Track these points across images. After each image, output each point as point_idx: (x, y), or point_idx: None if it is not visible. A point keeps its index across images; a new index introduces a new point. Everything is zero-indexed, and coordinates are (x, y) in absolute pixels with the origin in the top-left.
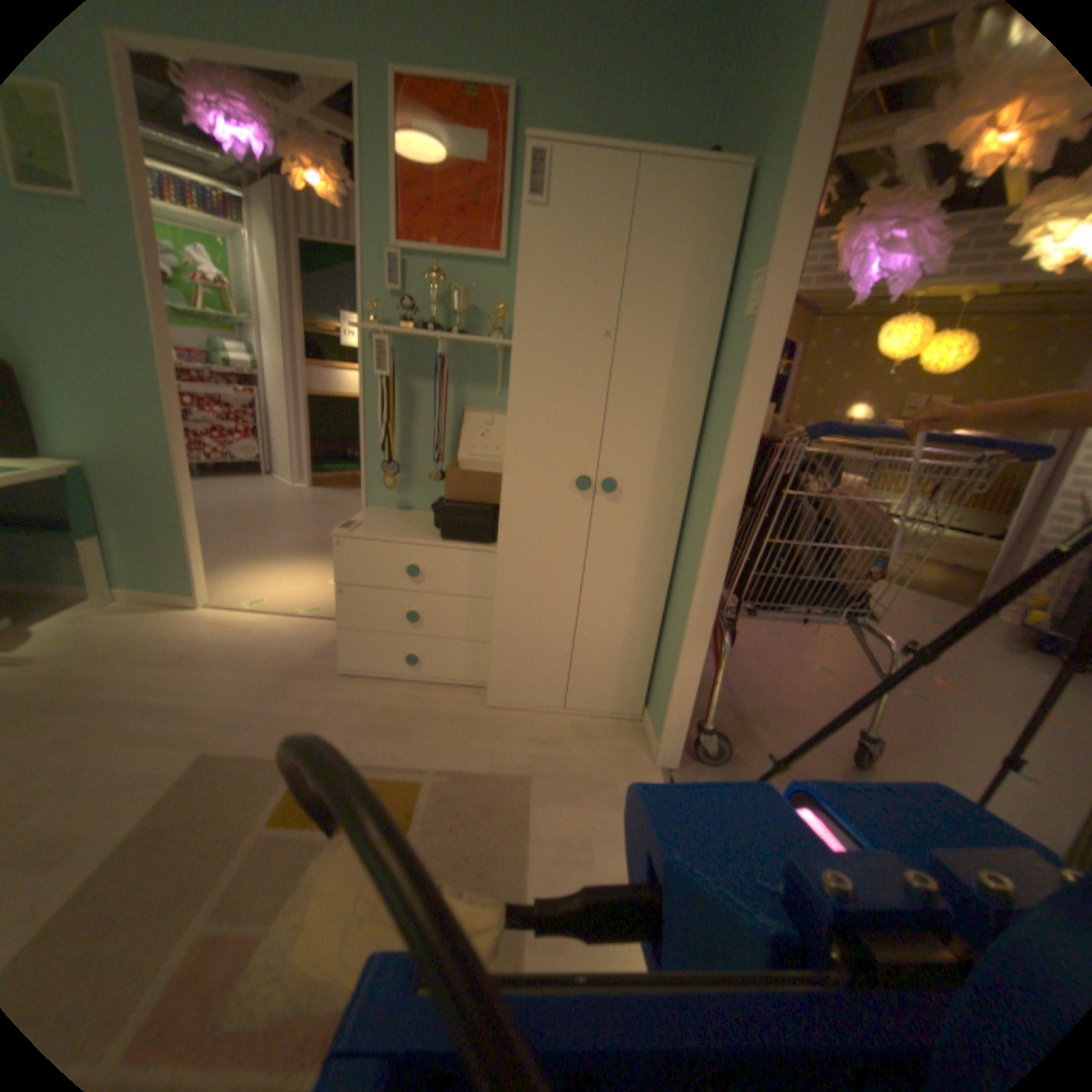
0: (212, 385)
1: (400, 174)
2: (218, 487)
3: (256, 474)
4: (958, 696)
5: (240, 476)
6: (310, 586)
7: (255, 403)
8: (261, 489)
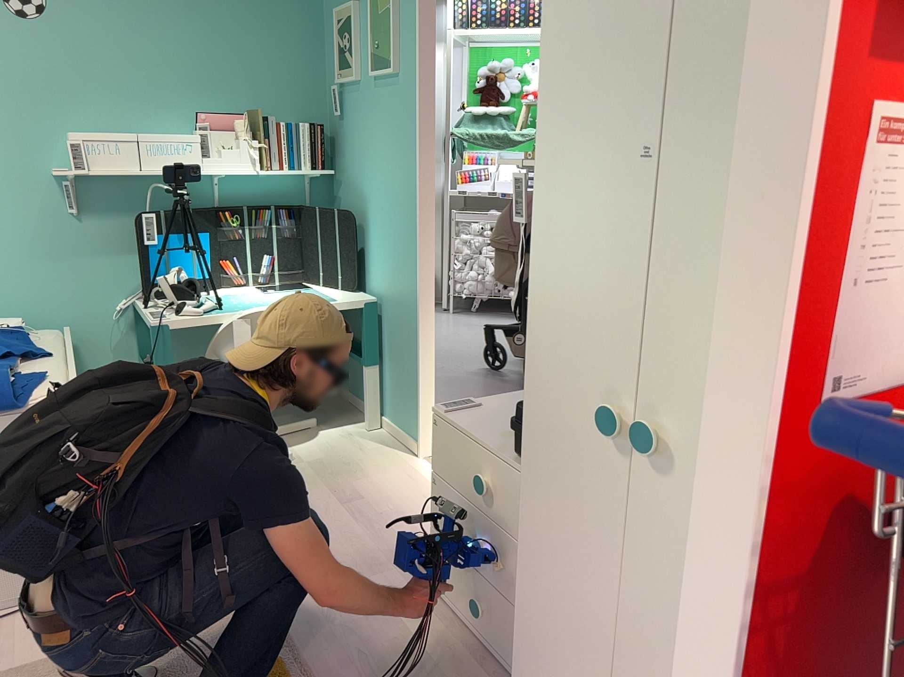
0: None
1: None
2: None
3: None
4: None
5: None
6: None
7: None
8: None
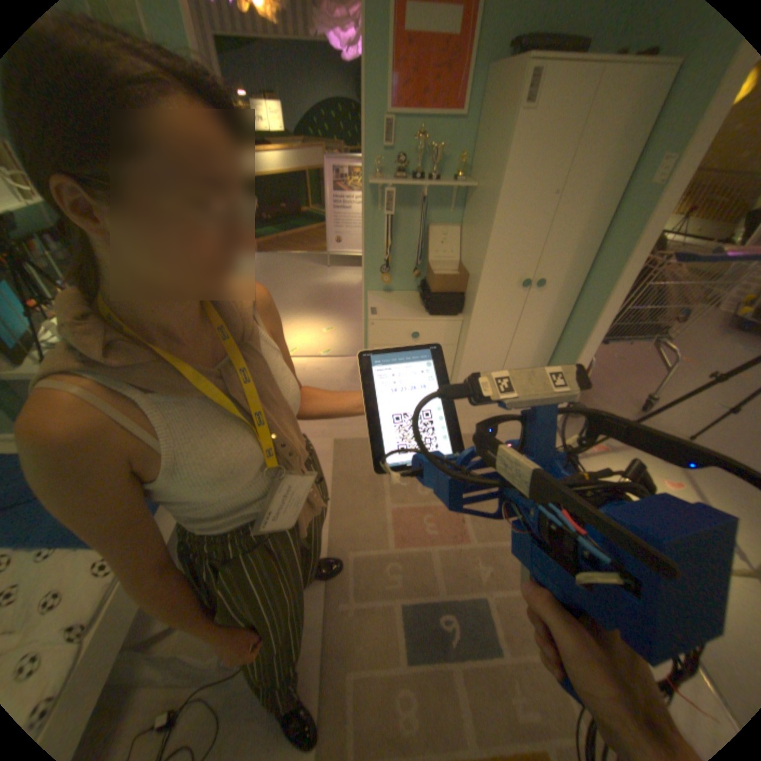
0: None
1: (395, 52)
2: None
3: None
4: (693, 364)
5: None
6: (314, 335)
7: None
8: None
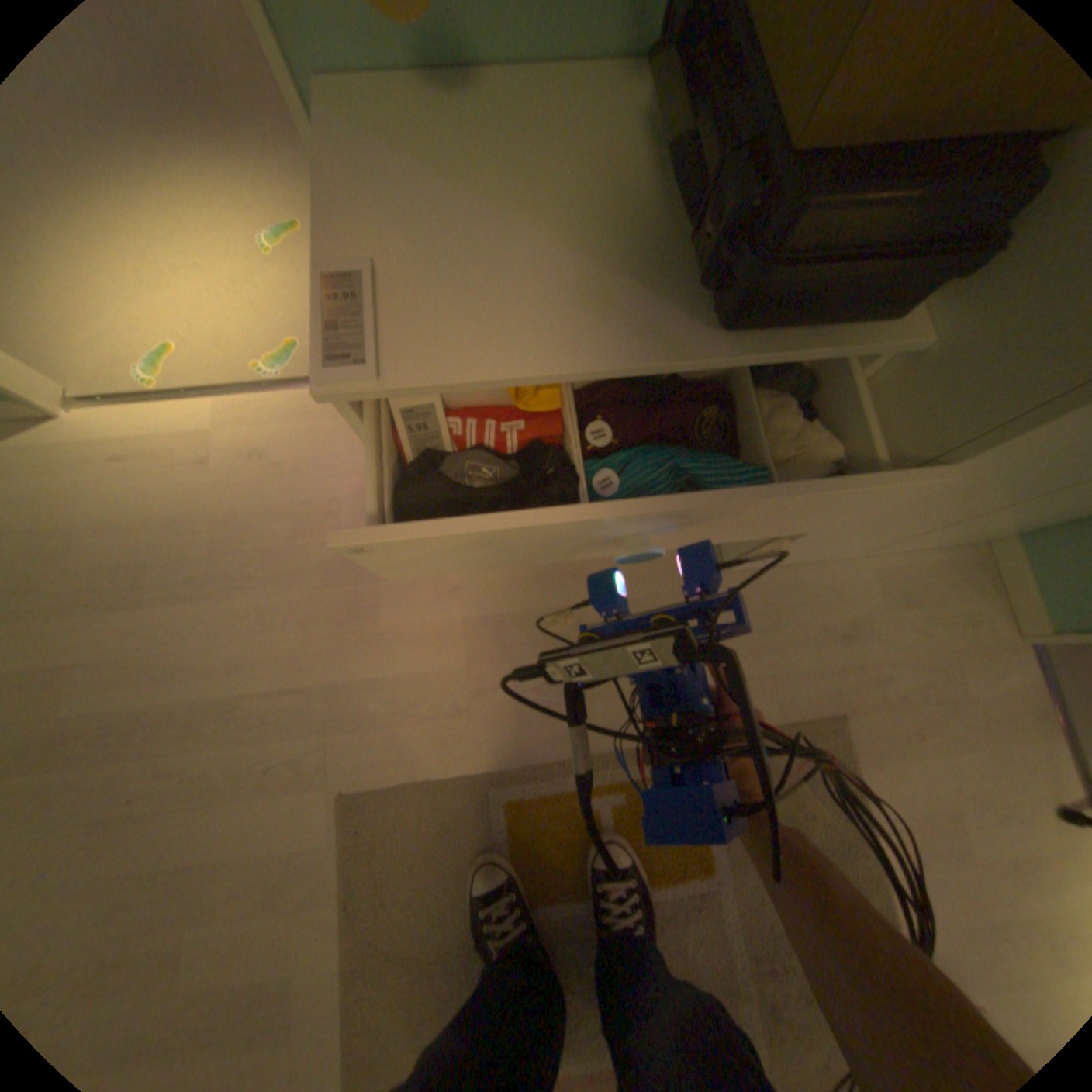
0: None
1: None
2: None
3: None
4: None
5: None
6: (228, 263)
7: None
8: None
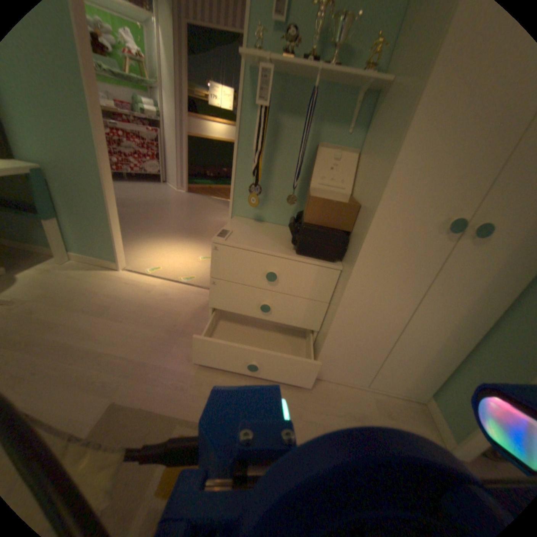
0: (134, 126)
1: None
2: (137, 188)
3: (157, 182)
4: None
5: (149, 182)
6: (188, 260)
7: (158, 139)
8: (160, 192)
